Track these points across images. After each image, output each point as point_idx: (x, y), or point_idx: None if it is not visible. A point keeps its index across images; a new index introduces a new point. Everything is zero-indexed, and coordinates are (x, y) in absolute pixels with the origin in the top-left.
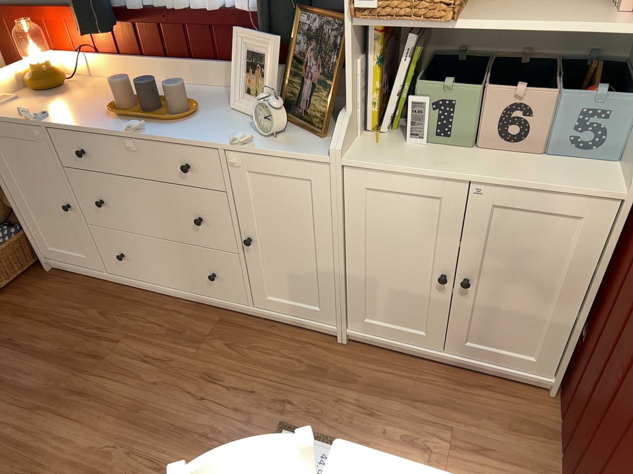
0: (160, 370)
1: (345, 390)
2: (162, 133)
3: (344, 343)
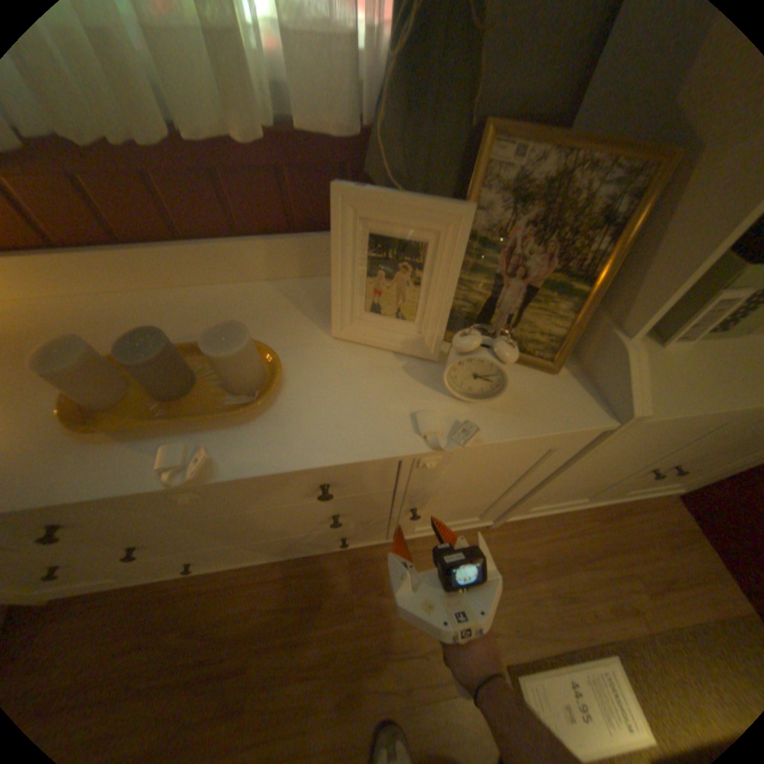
0: (330, 690)
1: (535, 589)
2: (248, 456)
3: (495, 529)
